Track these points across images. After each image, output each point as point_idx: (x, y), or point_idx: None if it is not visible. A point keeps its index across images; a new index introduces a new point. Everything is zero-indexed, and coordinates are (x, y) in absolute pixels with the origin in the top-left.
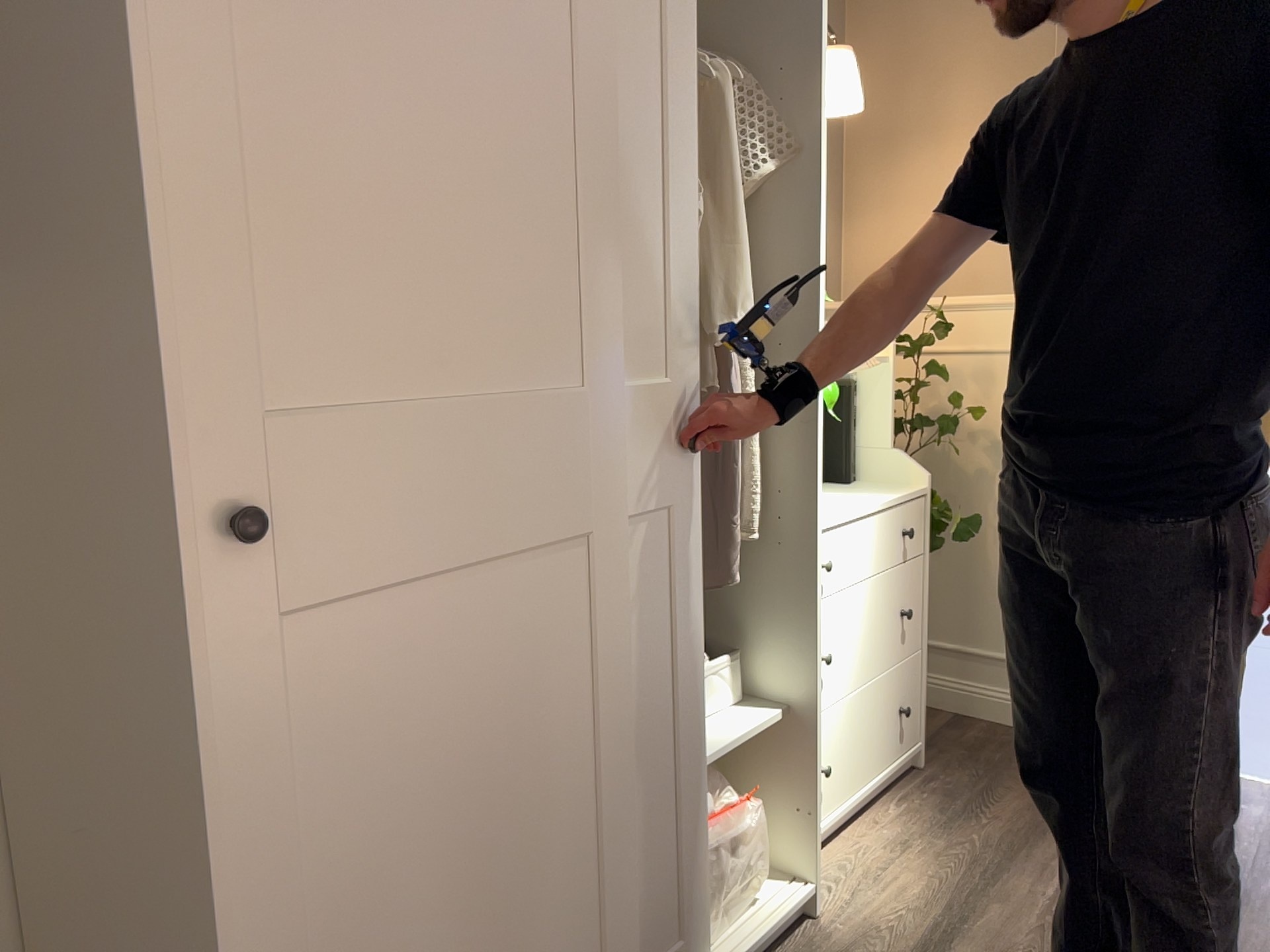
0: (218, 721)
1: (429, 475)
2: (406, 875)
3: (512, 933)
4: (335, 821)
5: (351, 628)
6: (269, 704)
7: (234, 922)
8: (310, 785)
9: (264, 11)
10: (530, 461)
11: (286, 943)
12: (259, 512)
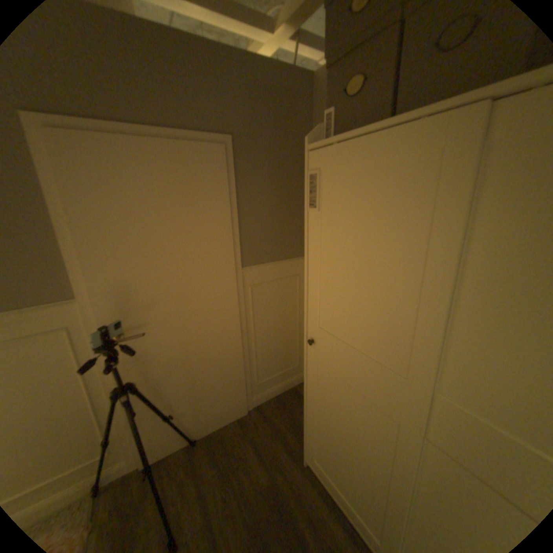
0: (307, 367)
1: (345, 361)
2: (332, 429)
3: (354, 476)
4: (322, 402)
5: (328, 375)
6: (313, 372)
7: (306, 396)
8: (319, 392)
9: (324, 256)
10: (375, 382)
11: (312, 409)
12: (310, 342)
